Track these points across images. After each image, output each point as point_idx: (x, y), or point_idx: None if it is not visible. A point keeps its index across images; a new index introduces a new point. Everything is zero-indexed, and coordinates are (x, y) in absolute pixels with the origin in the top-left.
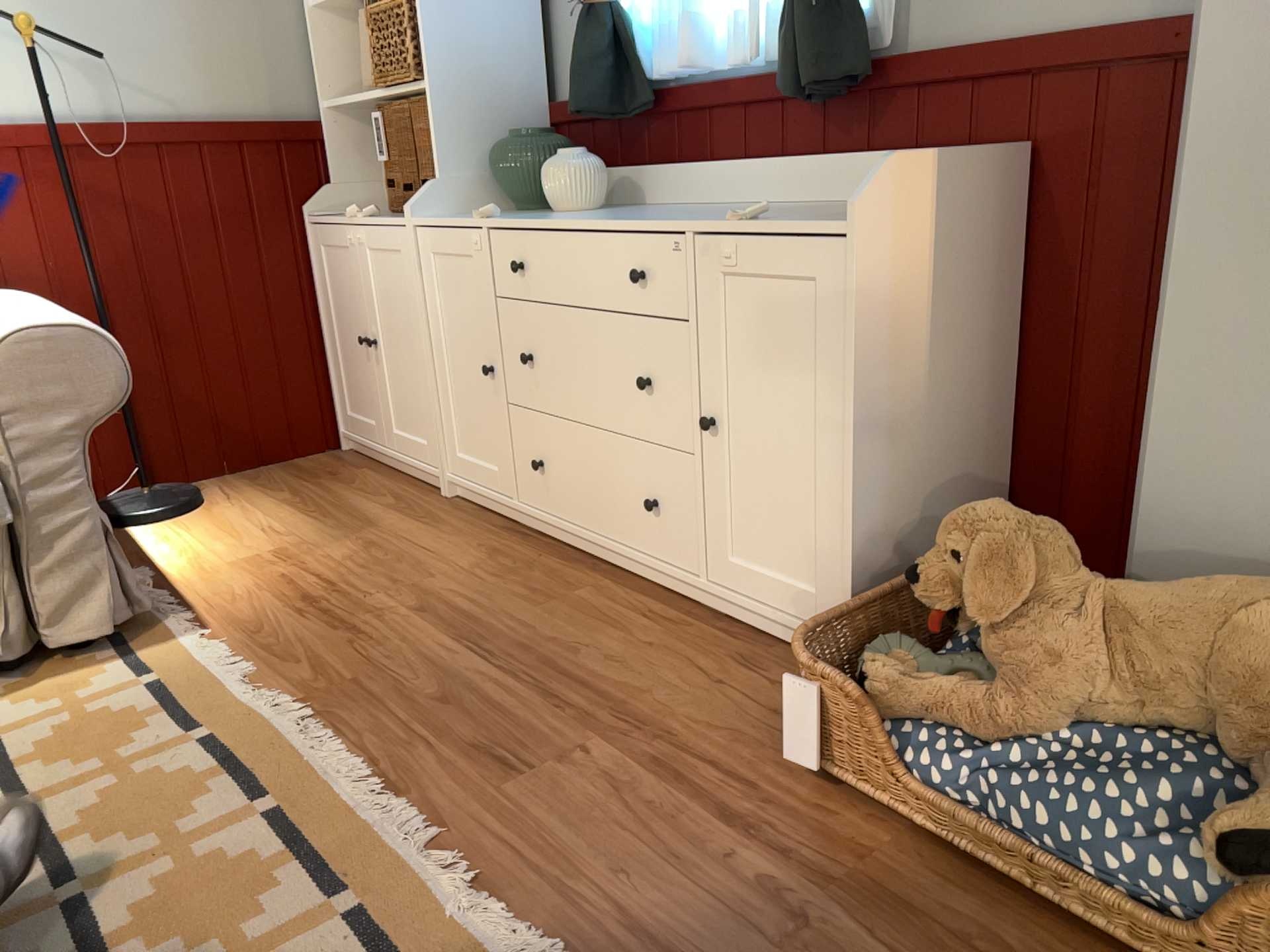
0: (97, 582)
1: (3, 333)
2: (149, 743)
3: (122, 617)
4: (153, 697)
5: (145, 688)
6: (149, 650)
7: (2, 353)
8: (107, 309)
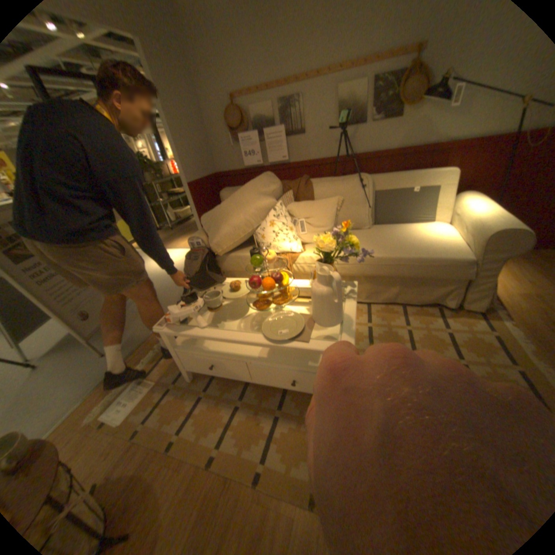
0: (485, 299)
1: (494, 227)
2: (499, 362)
3: (487, 309)
4: (497, 344)
5: (494, 338)
6: (492, 322)
7: (494, 235)
8: (497, 195)
